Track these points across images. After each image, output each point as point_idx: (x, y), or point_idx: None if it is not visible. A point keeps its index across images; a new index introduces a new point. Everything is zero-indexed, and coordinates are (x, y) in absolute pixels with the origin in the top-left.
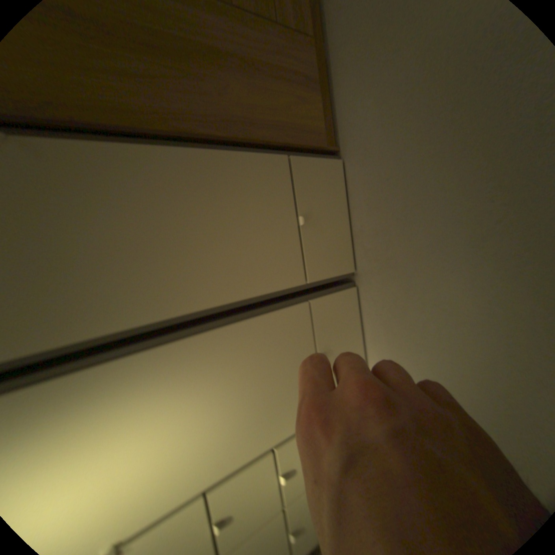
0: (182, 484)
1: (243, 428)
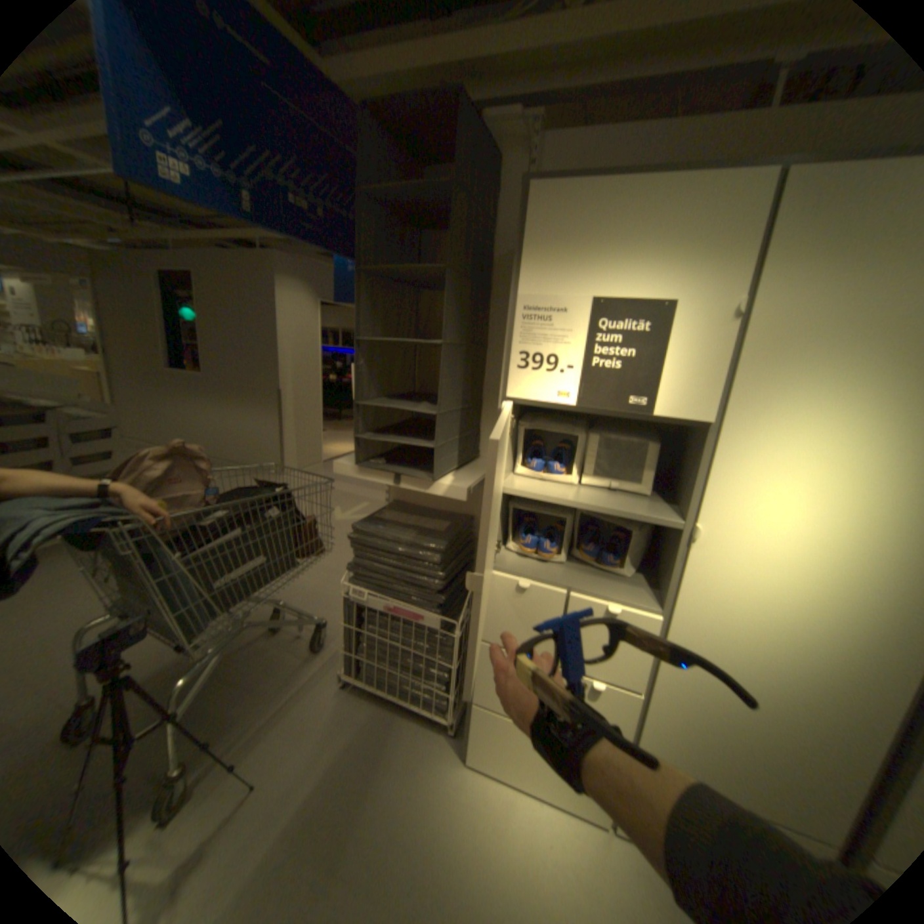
0: (699, 606)
1: (710, 685)
